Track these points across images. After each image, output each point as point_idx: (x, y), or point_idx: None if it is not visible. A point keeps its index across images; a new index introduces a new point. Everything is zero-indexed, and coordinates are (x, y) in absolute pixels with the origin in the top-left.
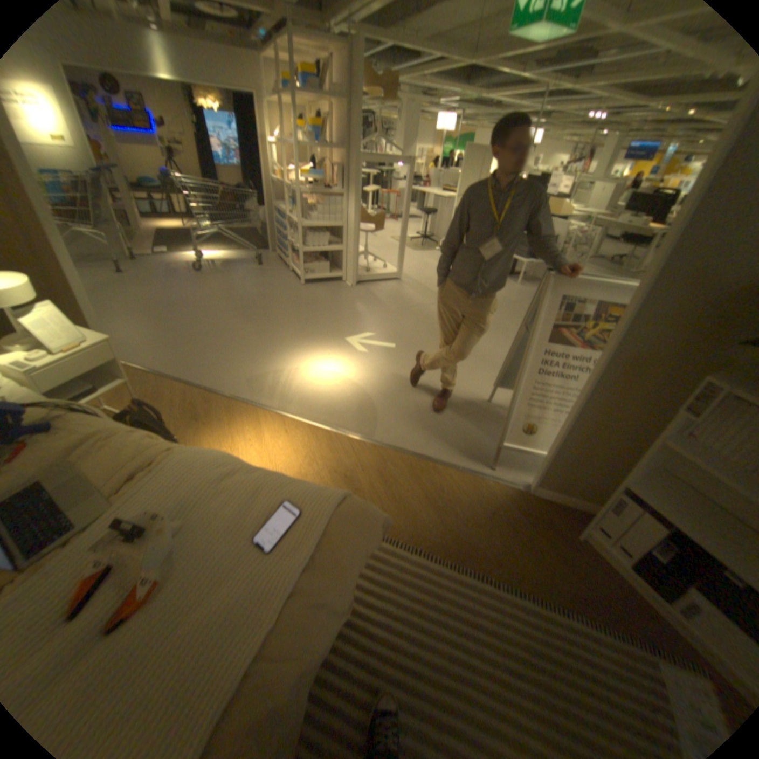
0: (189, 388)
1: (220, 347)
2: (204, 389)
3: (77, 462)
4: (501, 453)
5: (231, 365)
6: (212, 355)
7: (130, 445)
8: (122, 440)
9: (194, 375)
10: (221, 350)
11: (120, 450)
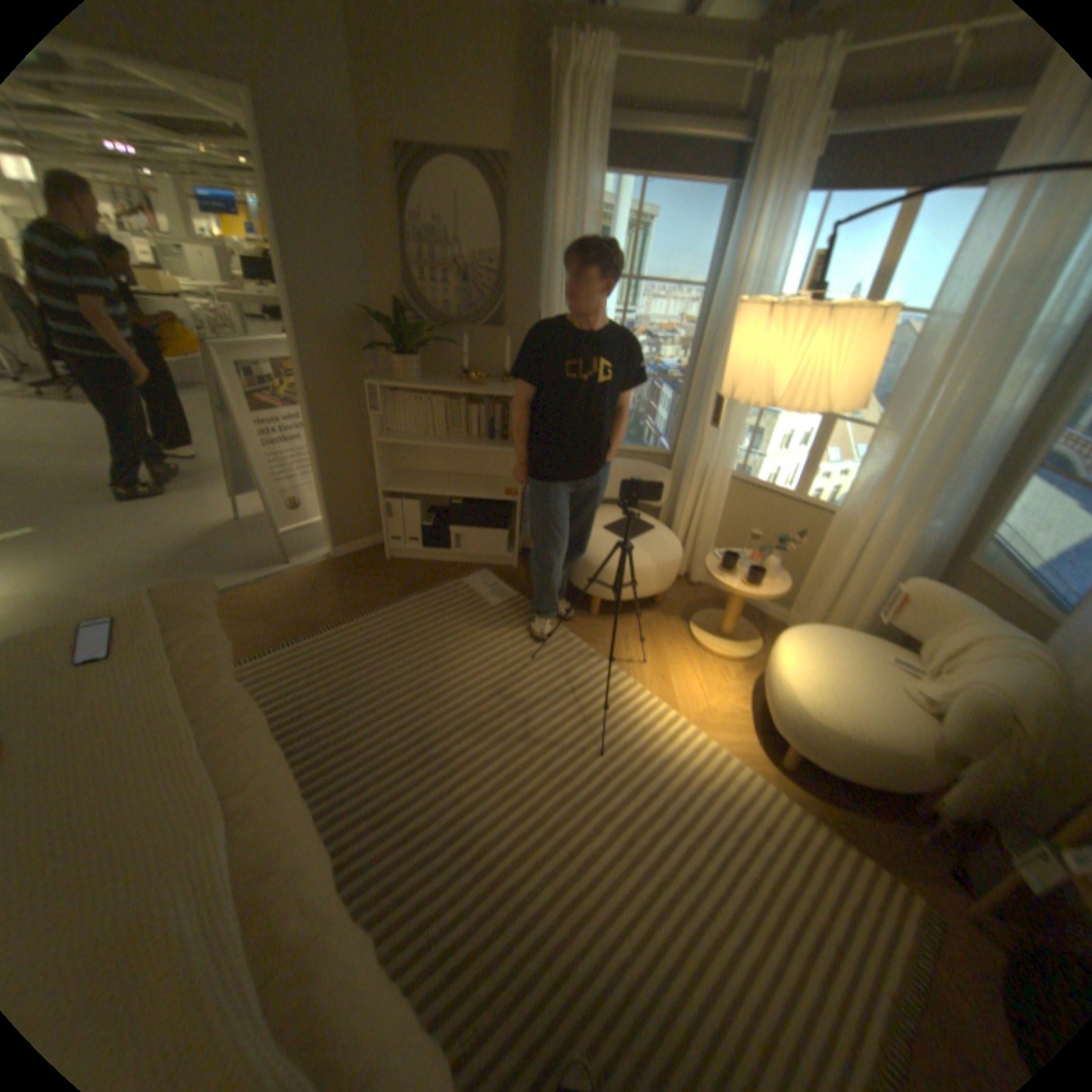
0: None
1: None
2: None
3: None
4: (283, 545)
5: None
6: None
7: None
8: None
9: None
10: None
11: None
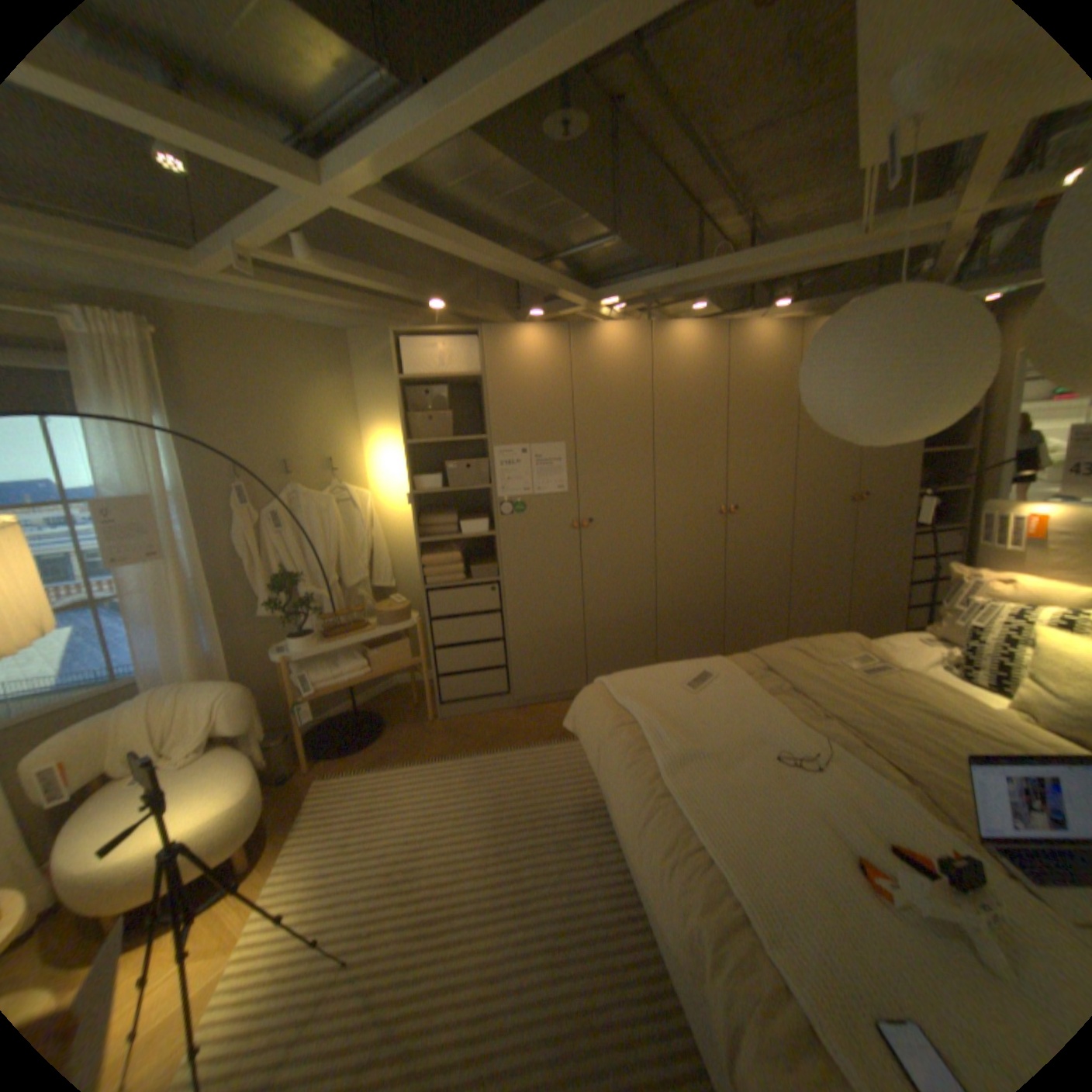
0: None
1: None
2: None
3: None
4: None
5: None
6: None
7: None
8: None
9: None
10: None
11: None
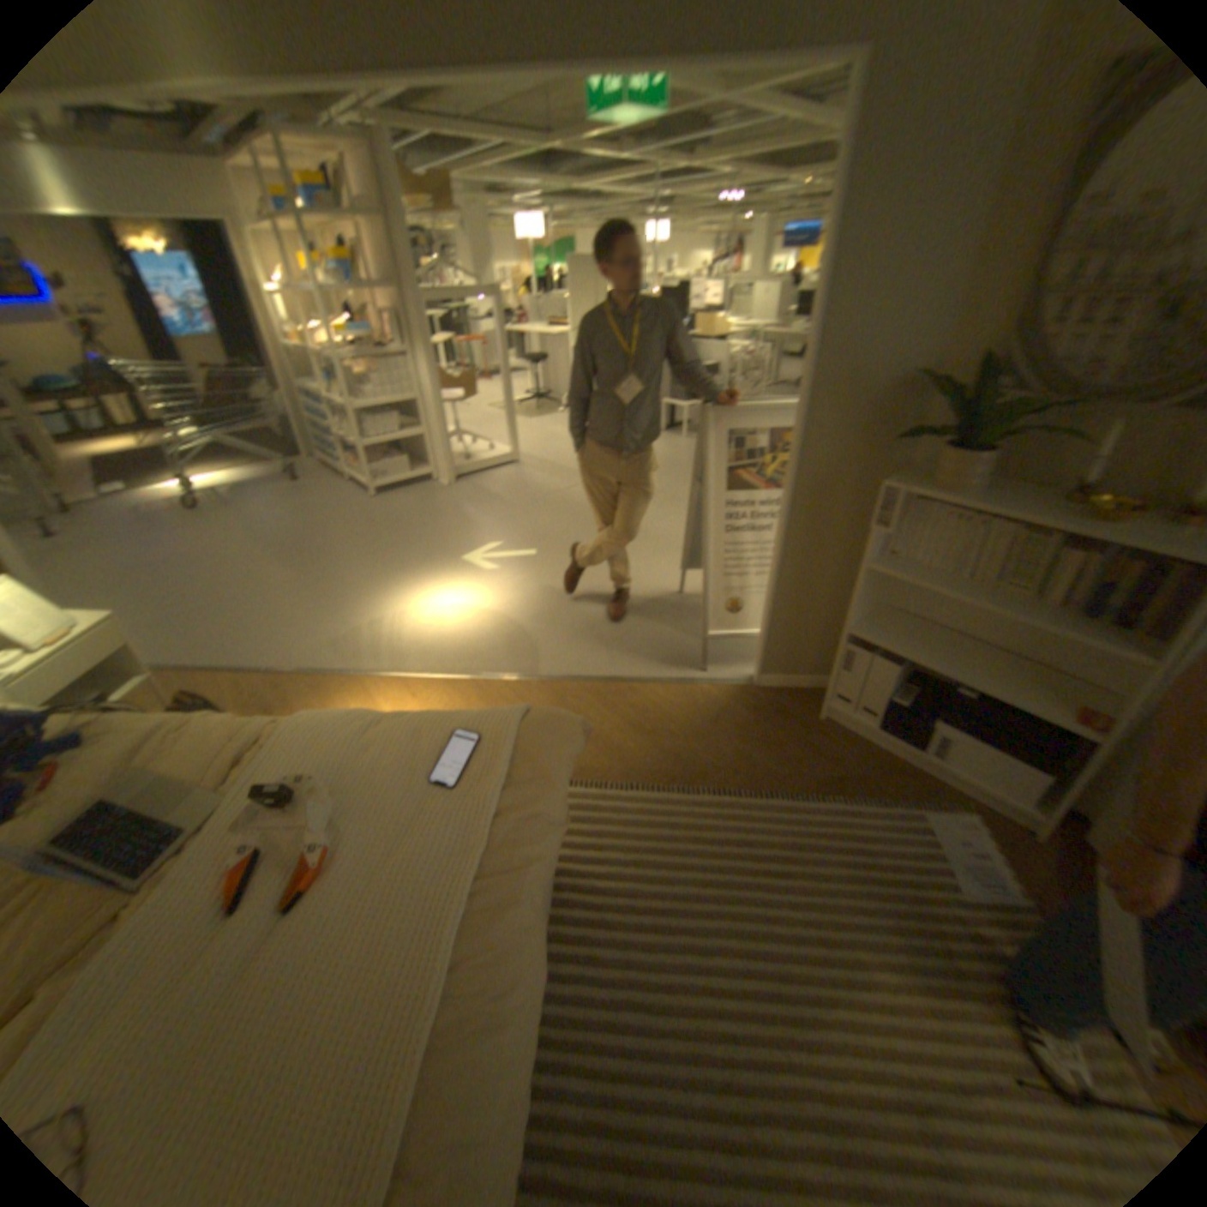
0: (240, 679)
1: (269, 611)
2: (265, 673)
3: (147, 766)
4: (707, 649)
5: (297, 633)
6: (261, 626)
7: (214, 731)
8: (197, 730)
9: (242, 660)
10: (272, 616)
11: (203, 740)
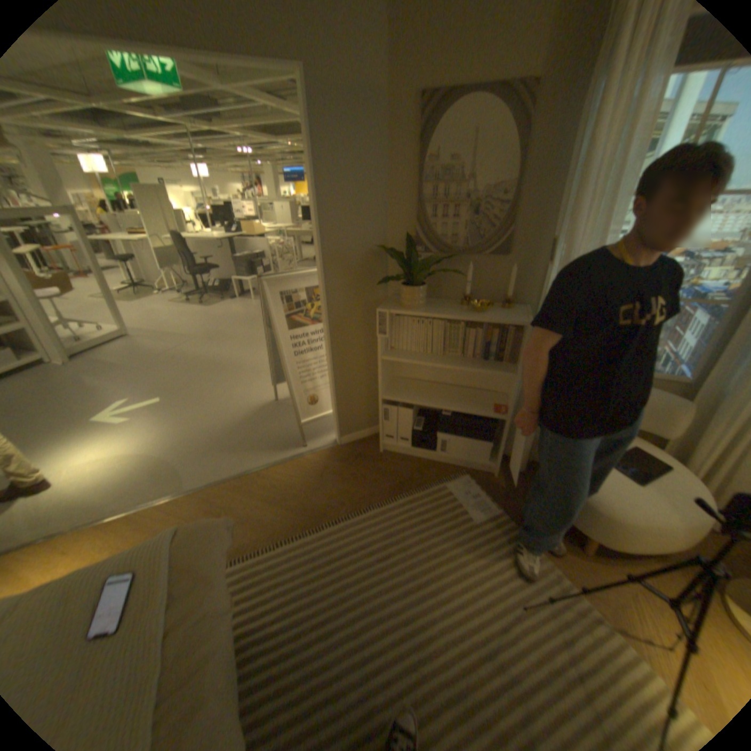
0: None
1: None
2: None
3: None
4: (304, 431)
5: None
6: None
7: None
8: None
9: None
10: None
11: None
